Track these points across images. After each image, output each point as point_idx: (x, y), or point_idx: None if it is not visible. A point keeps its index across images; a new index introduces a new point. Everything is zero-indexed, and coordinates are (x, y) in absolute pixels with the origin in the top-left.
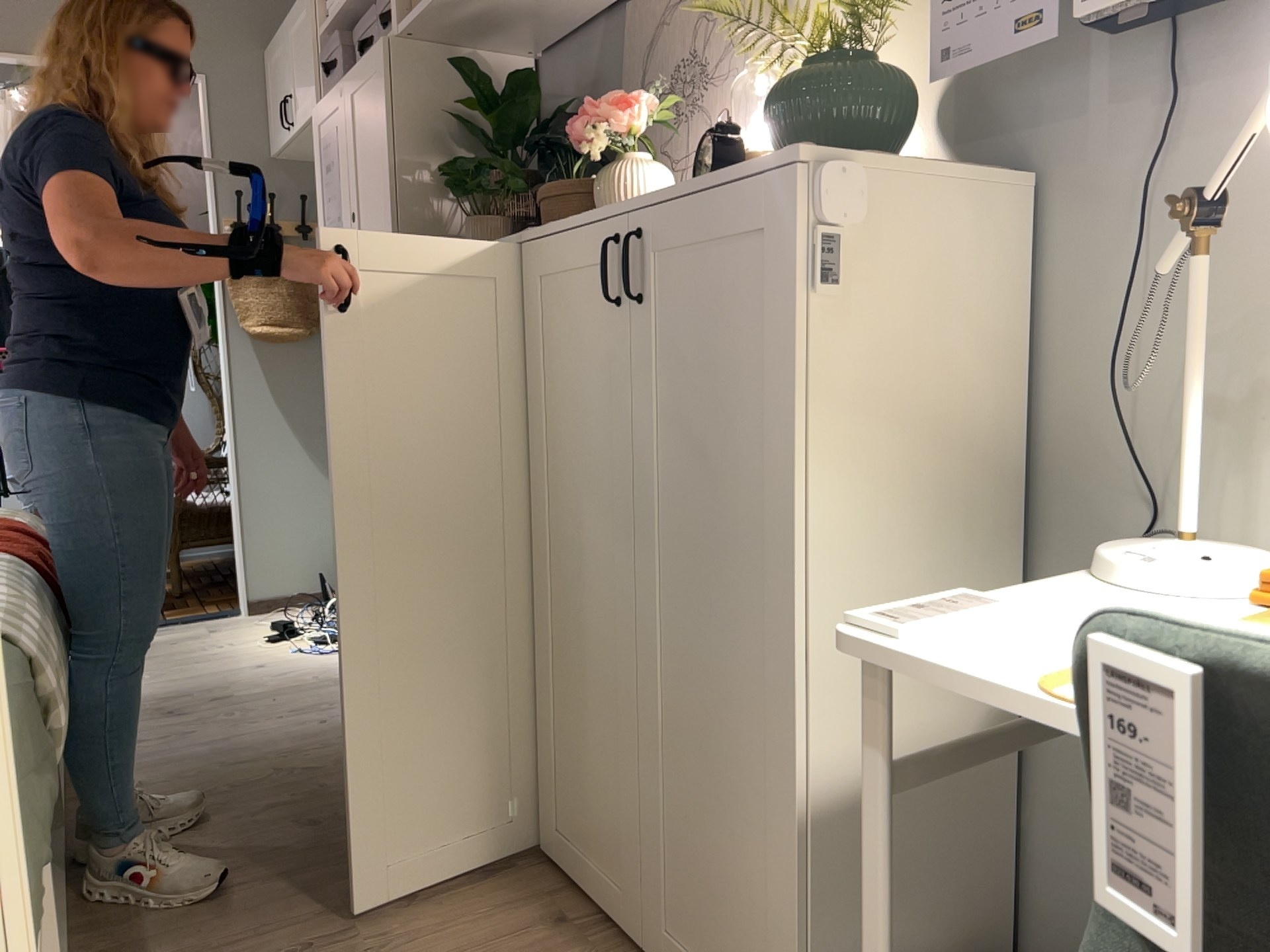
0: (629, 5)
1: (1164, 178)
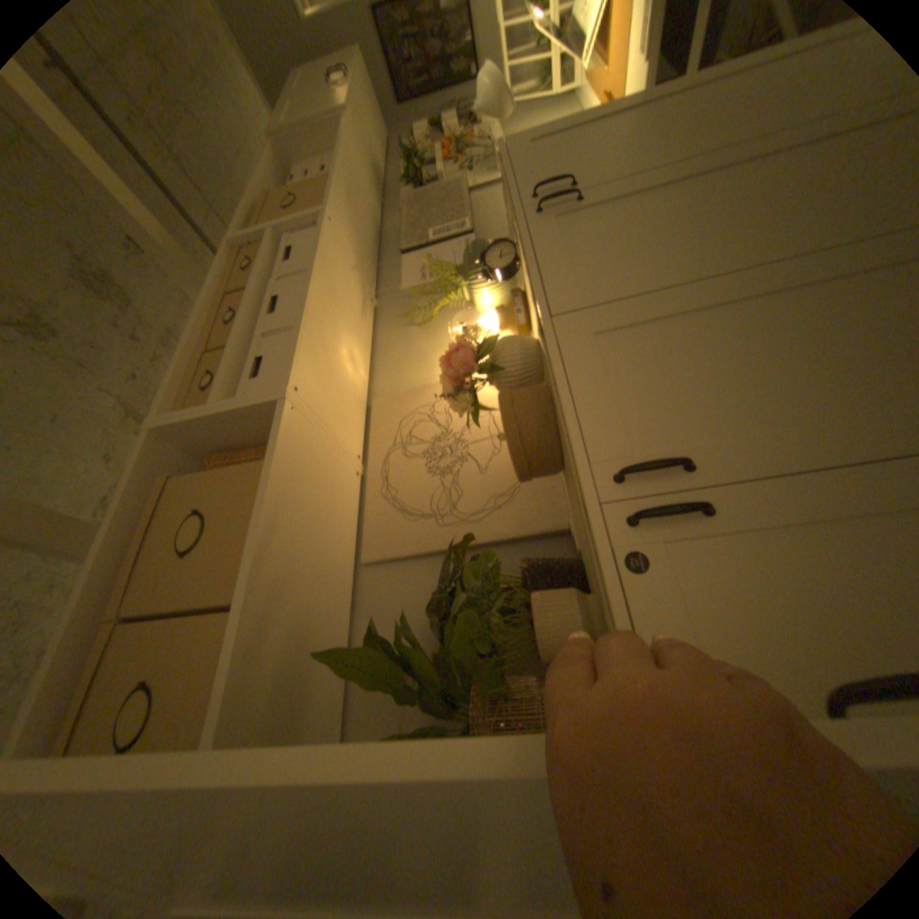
0: (363, 569)
1: None
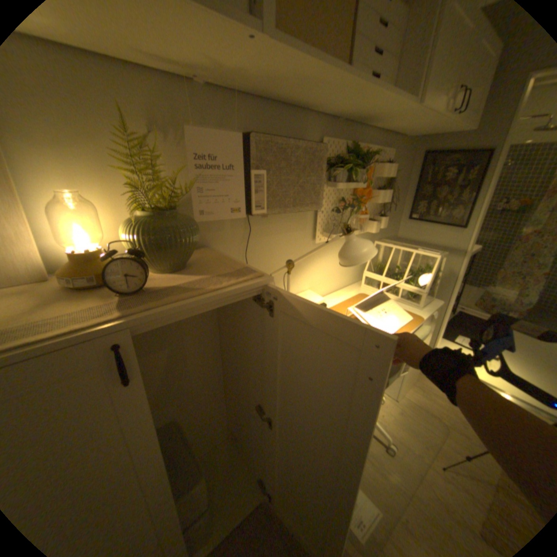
0: None
1: (247, 248)
